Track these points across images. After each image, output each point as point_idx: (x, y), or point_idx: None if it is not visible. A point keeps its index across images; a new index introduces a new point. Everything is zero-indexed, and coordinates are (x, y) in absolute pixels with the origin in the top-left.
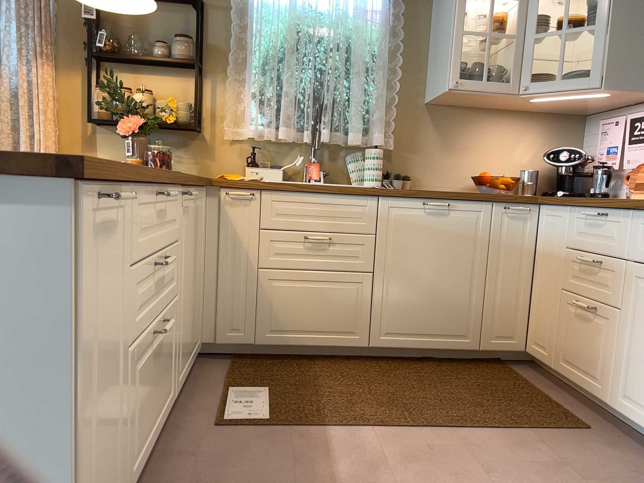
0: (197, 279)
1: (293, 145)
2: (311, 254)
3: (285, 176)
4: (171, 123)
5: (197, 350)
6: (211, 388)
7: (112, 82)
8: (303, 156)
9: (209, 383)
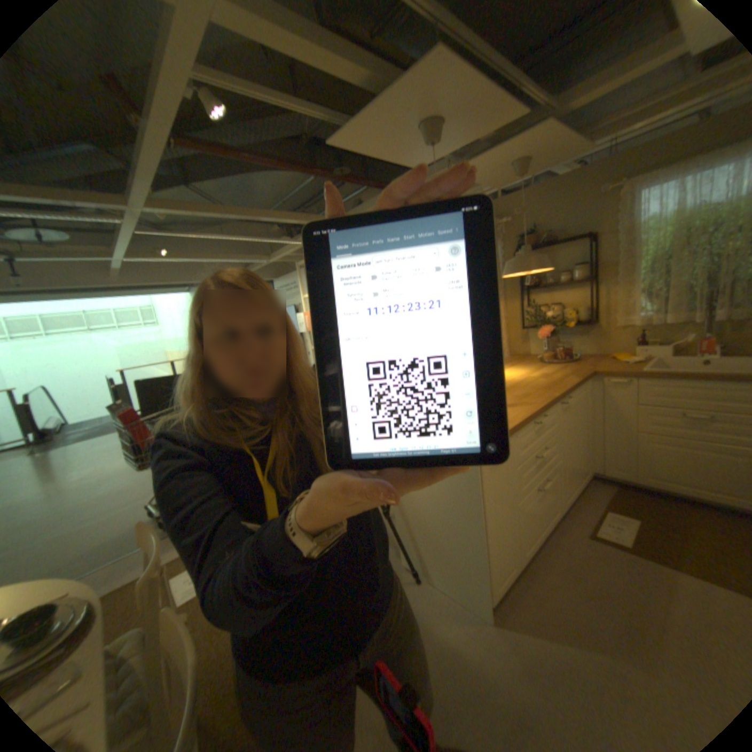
0: (584, 439)
1: (685, 323)
2: (691, 428)
3: (677, 349)
4: (574, 320)
5: (588, 480)
6: (596, 508)
7: (532, 307)
8: (695, 333)
9: (596, 504)
